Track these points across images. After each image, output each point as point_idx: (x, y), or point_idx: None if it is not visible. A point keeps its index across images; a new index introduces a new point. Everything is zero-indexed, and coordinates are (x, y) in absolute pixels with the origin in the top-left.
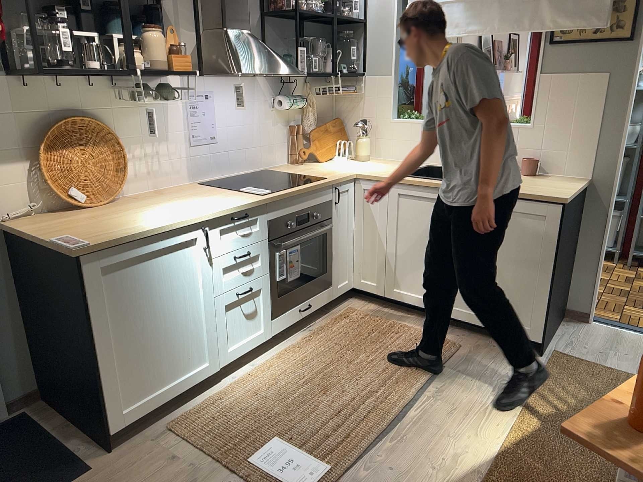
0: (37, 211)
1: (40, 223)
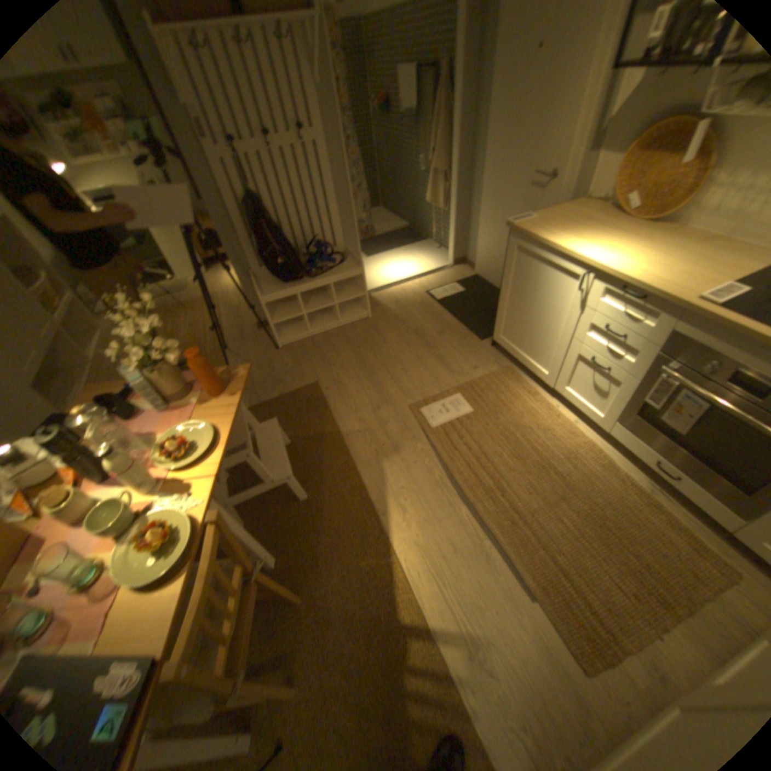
0: (611, 200)
1: (583, 206)
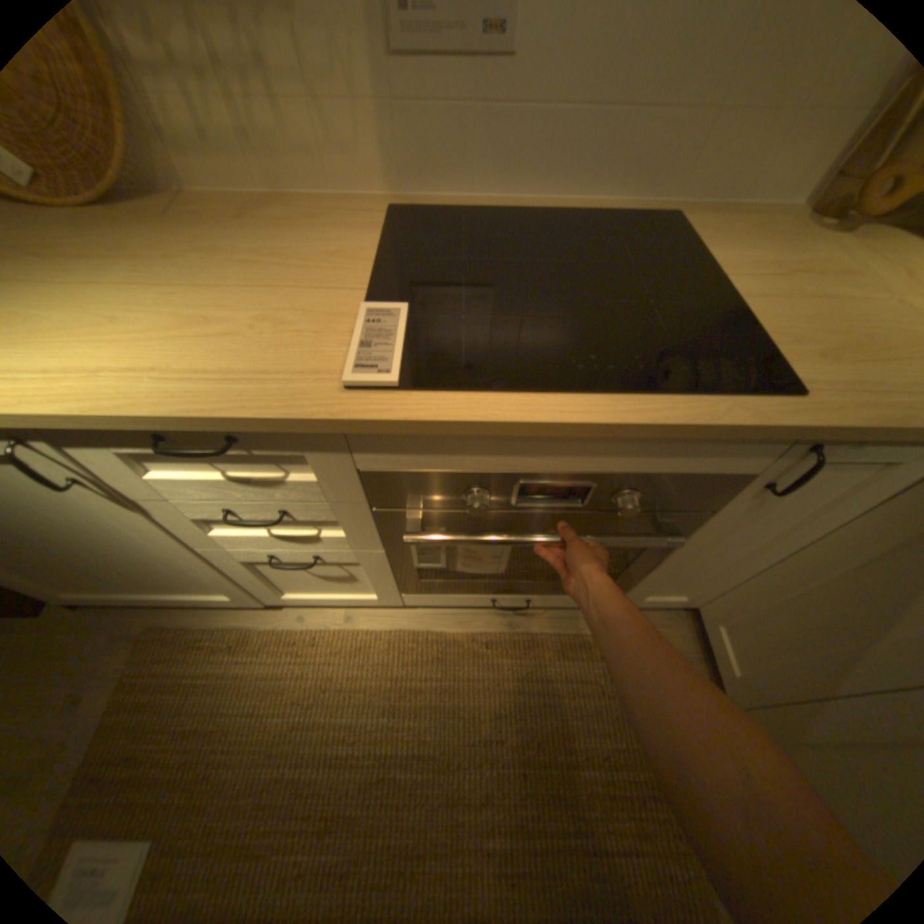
0: None
1: None
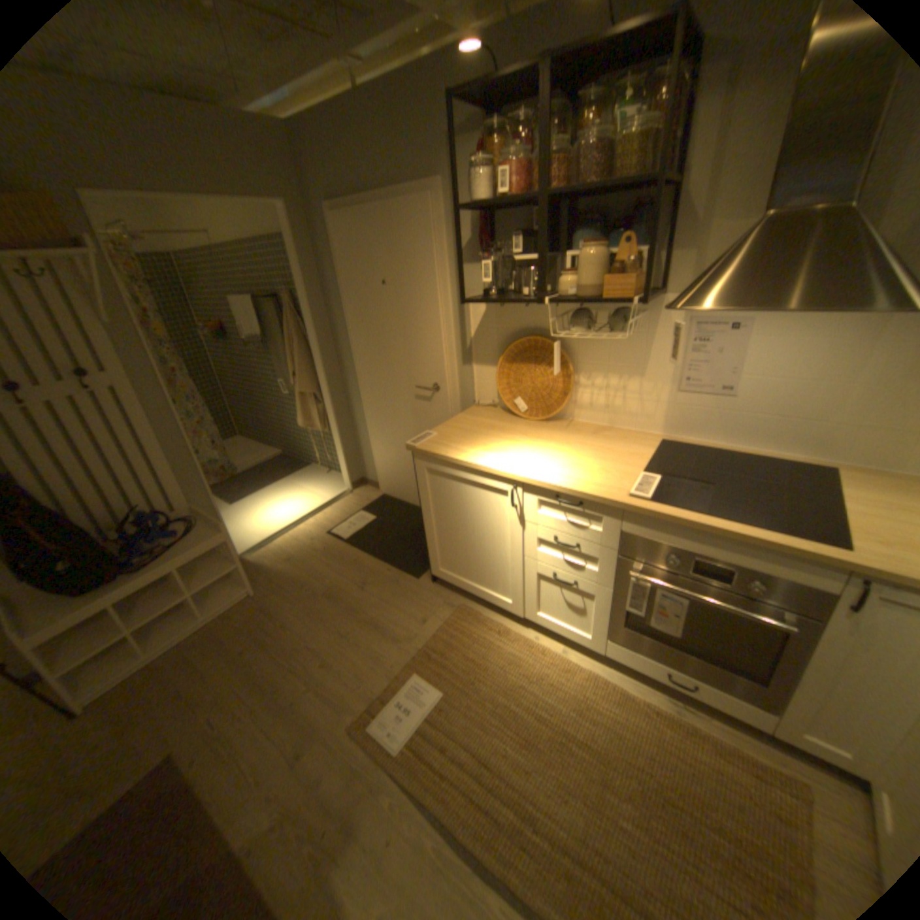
0: (500, 405)
1: (477, 415)
